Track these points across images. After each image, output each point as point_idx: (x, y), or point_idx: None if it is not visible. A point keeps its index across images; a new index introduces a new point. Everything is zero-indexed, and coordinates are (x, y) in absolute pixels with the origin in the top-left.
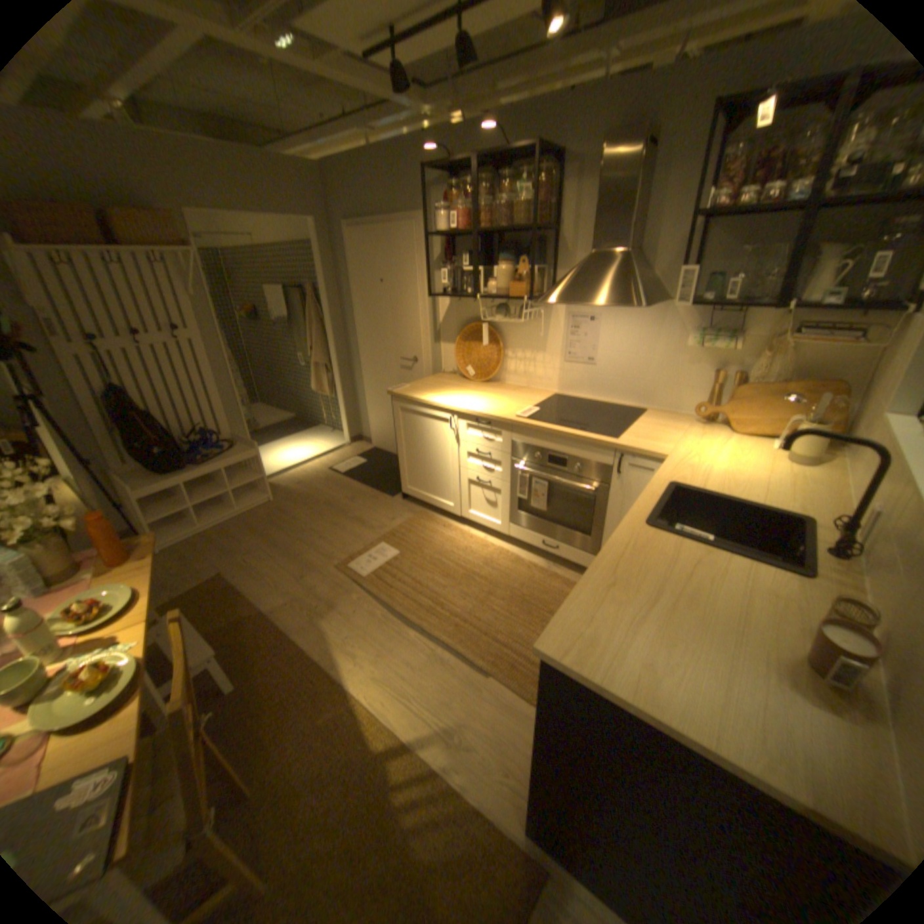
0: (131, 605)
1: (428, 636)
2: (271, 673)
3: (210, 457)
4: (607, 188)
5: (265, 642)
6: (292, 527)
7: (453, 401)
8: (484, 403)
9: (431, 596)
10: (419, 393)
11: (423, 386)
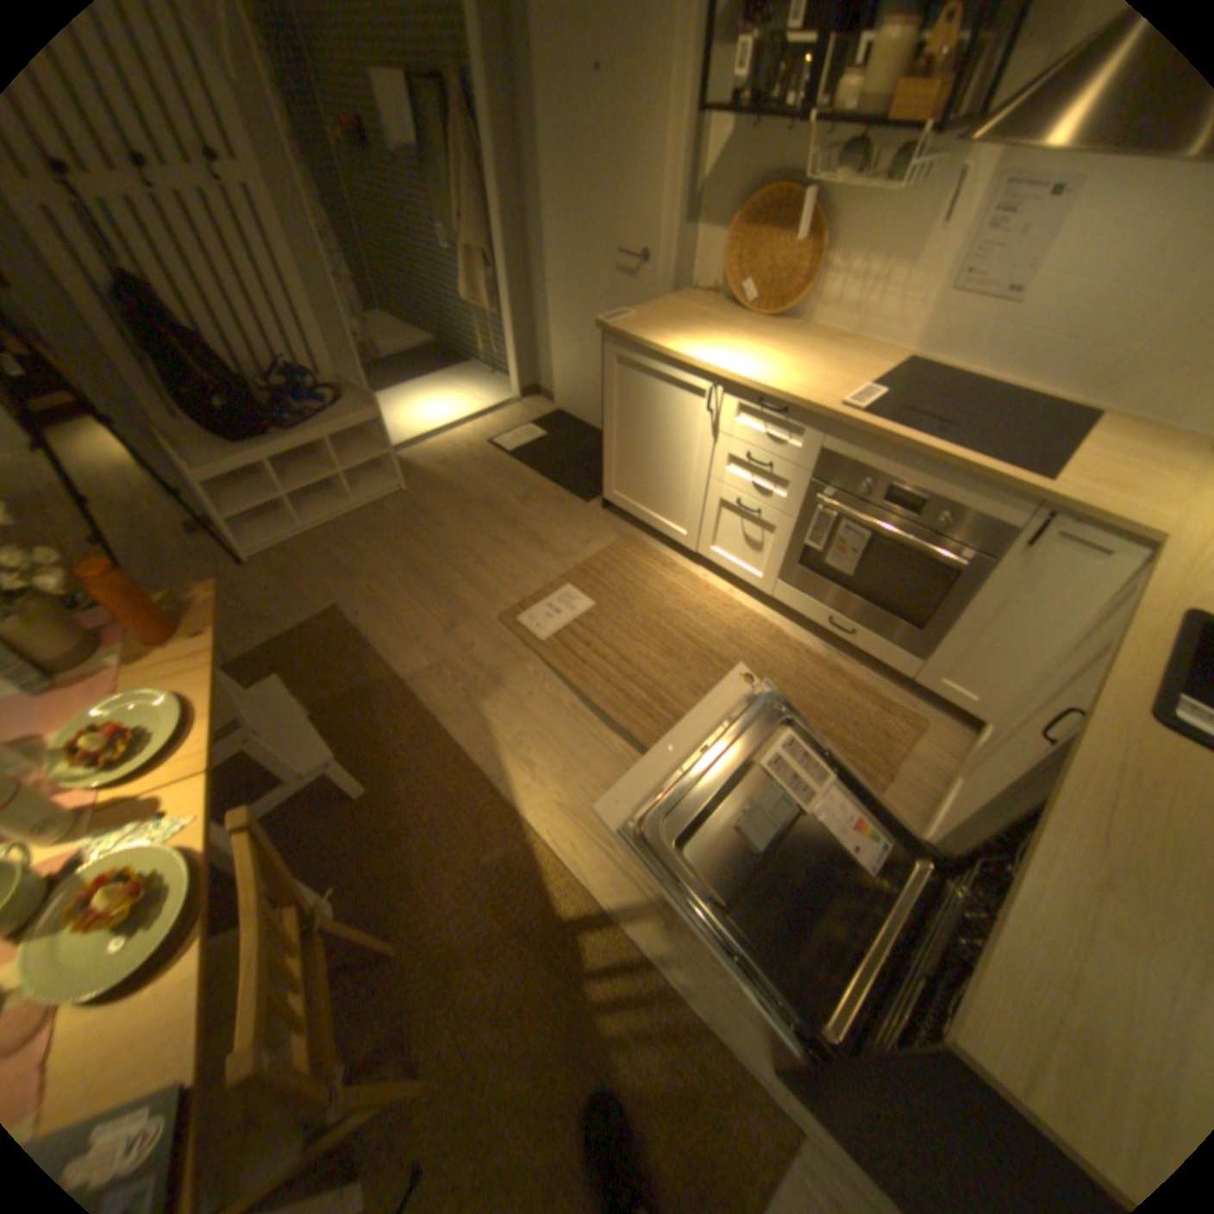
0: (184, 728)
1: (640, 746)
2: (416, 773)
3: (306, 415)
4: None
5: (406, 724)
6: (438, 539)
7: (718, 355)
8: (778, 364)
9: (645, 681)
10: (656, 329)
11: (661, 314)
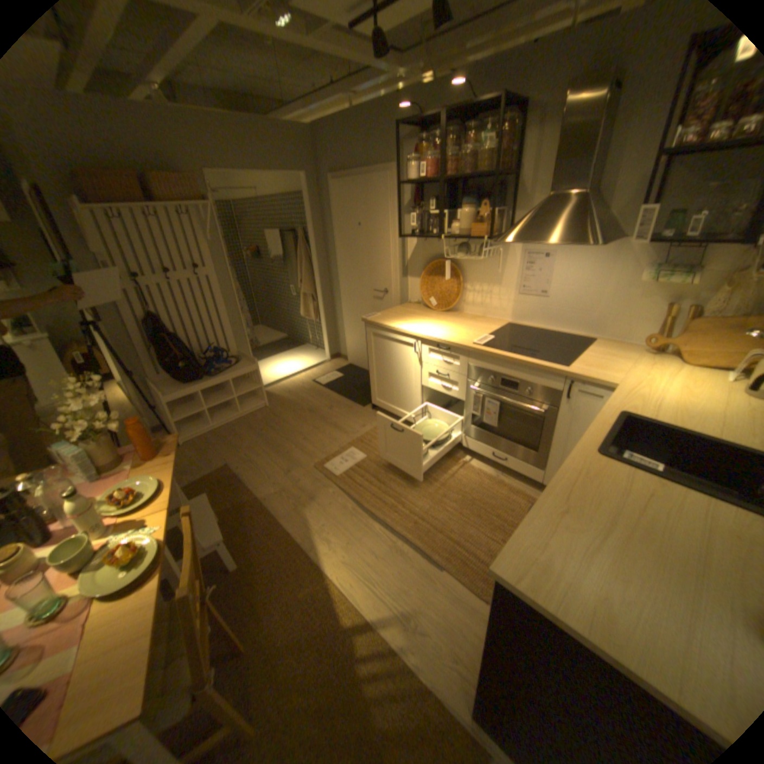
0: (155, 494)
1: (390, 529)
2: (262, 550)
3: (220, 370)
4: (568, 132)
5: (259, 524)
6: (282, 429)
7: (416, 328)
8: (444, 330)
9: (393, 494)
10: (388, 320)
11: (391, 314)
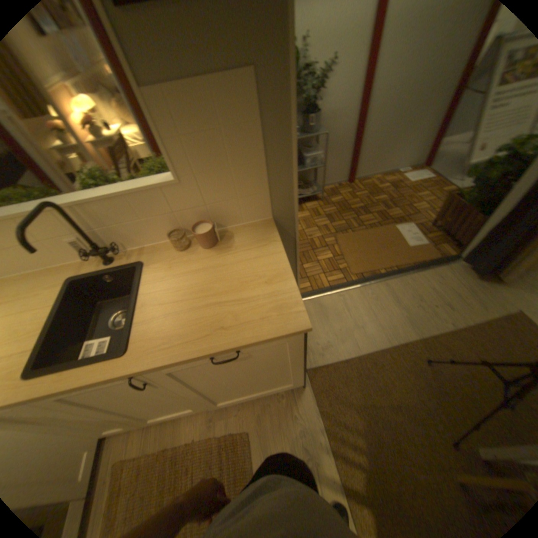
0: None
1: None
2: None
3: None
4: None
5: None
6: None
7: None
8: None
9: None
10: None
11: None
